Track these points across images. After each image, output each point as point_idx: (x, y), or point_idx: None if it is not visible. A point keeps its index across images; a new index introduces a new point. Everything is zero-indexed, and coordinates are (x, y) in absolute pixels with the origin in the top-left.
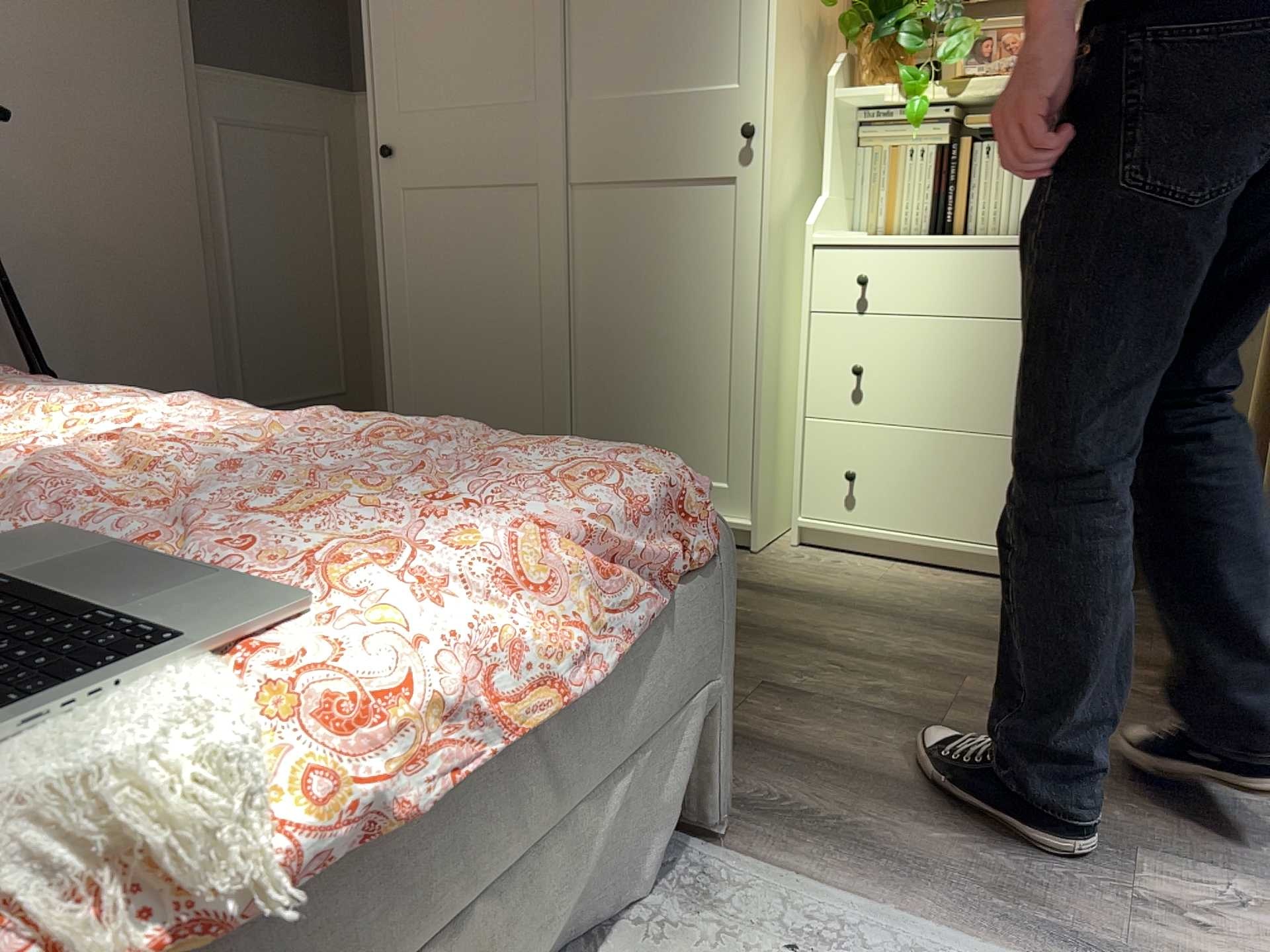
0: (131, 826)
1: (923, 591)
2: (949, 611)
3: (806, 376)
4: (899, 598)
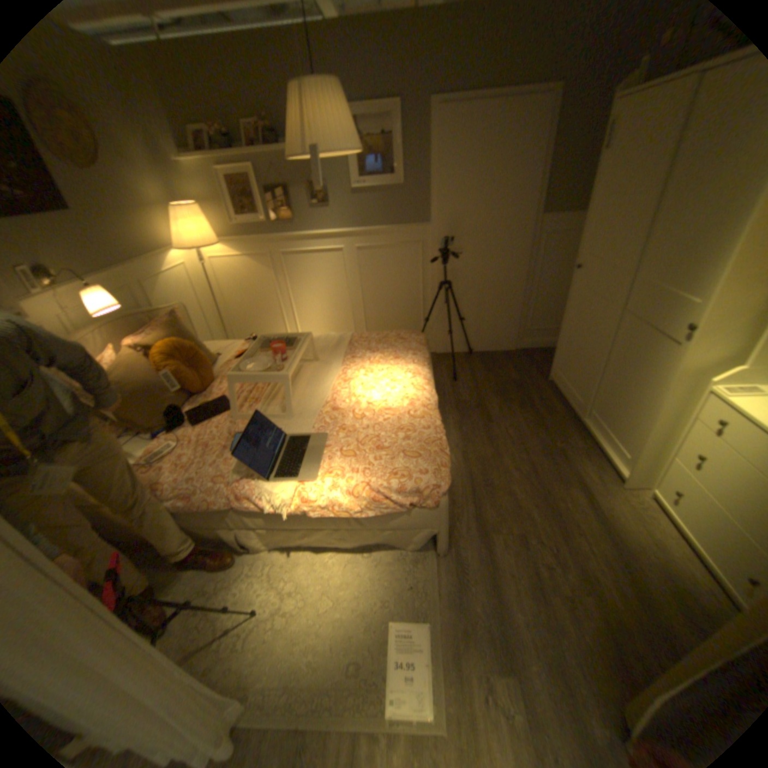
0: (278, 497)
1: (663, 559)
2: (654, 575)
3: (682, 442)
4: (645, 552)
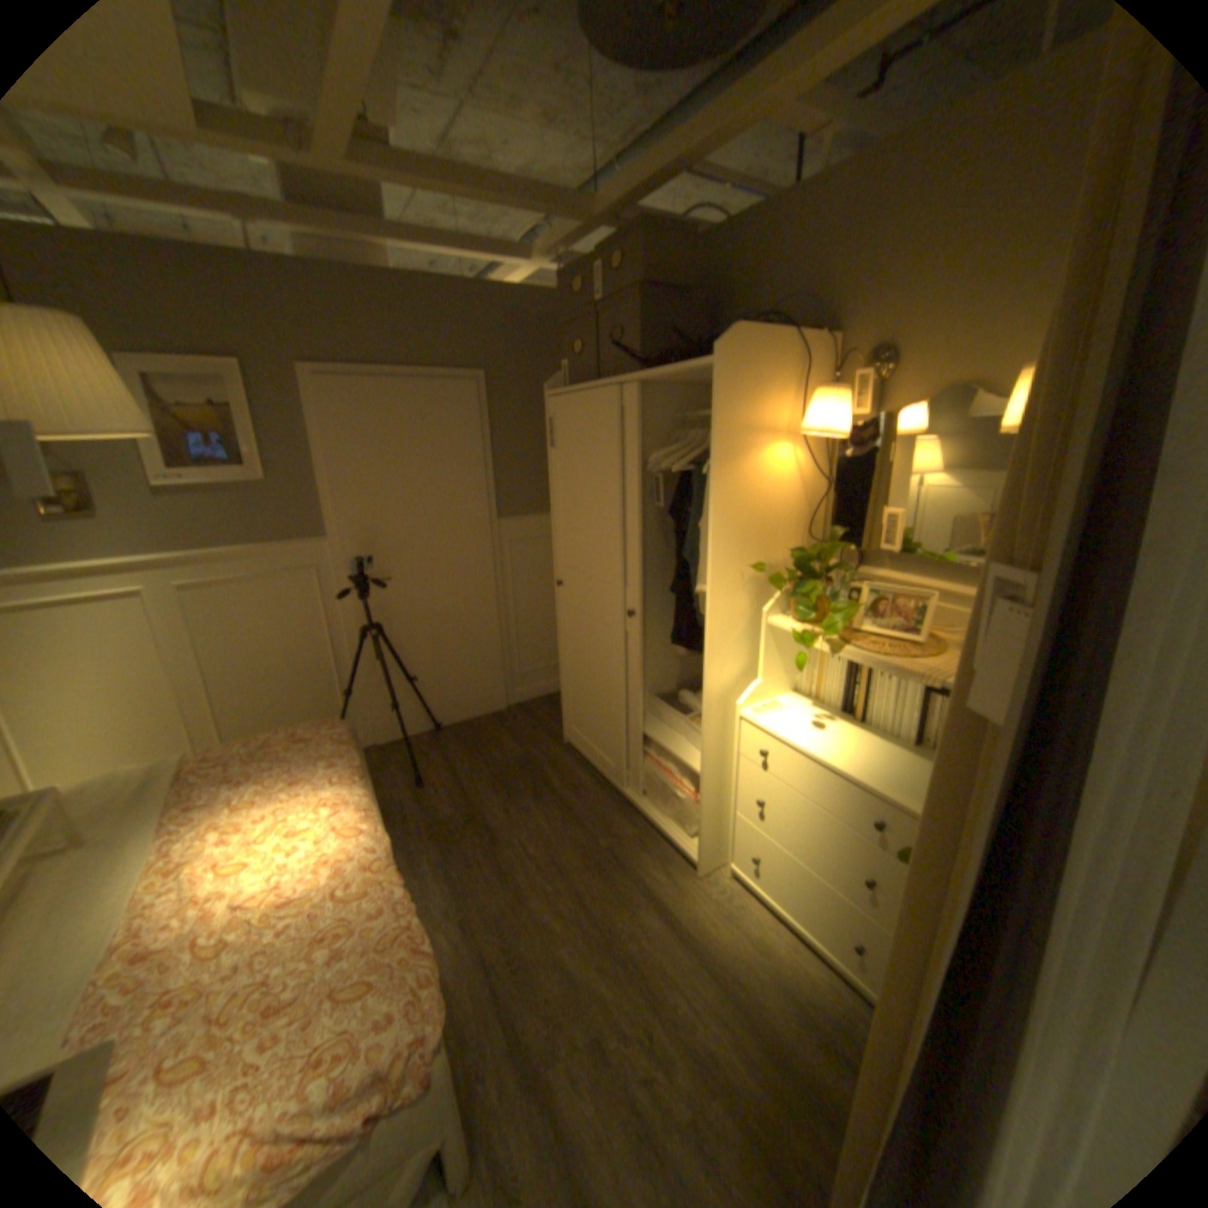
0: None
1: (772, 968)
2: (771, 1001)
3: (736, 788)
4: (750, 968)
